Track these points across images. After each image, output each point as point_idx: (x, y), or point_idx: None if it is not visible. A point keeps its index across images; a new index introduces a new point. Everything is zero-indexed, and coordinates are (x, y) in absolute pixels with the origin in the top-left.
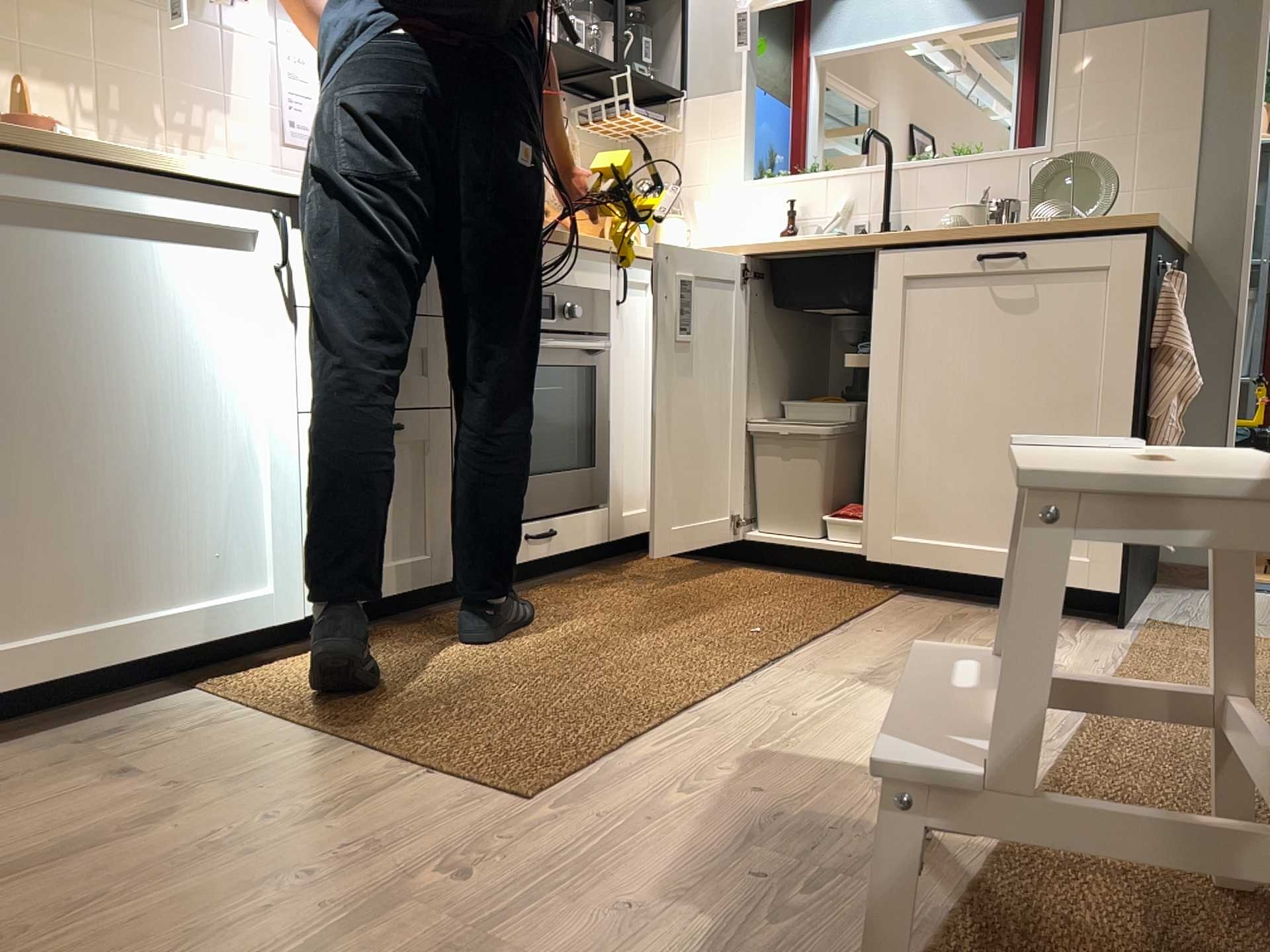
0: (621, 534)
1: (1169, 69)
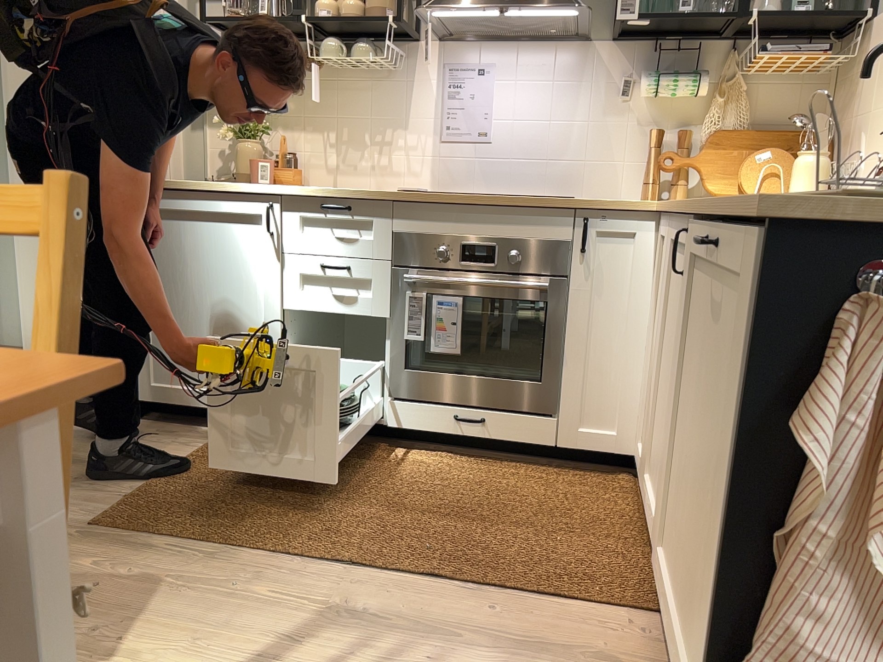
0: (575, 447)
1: None
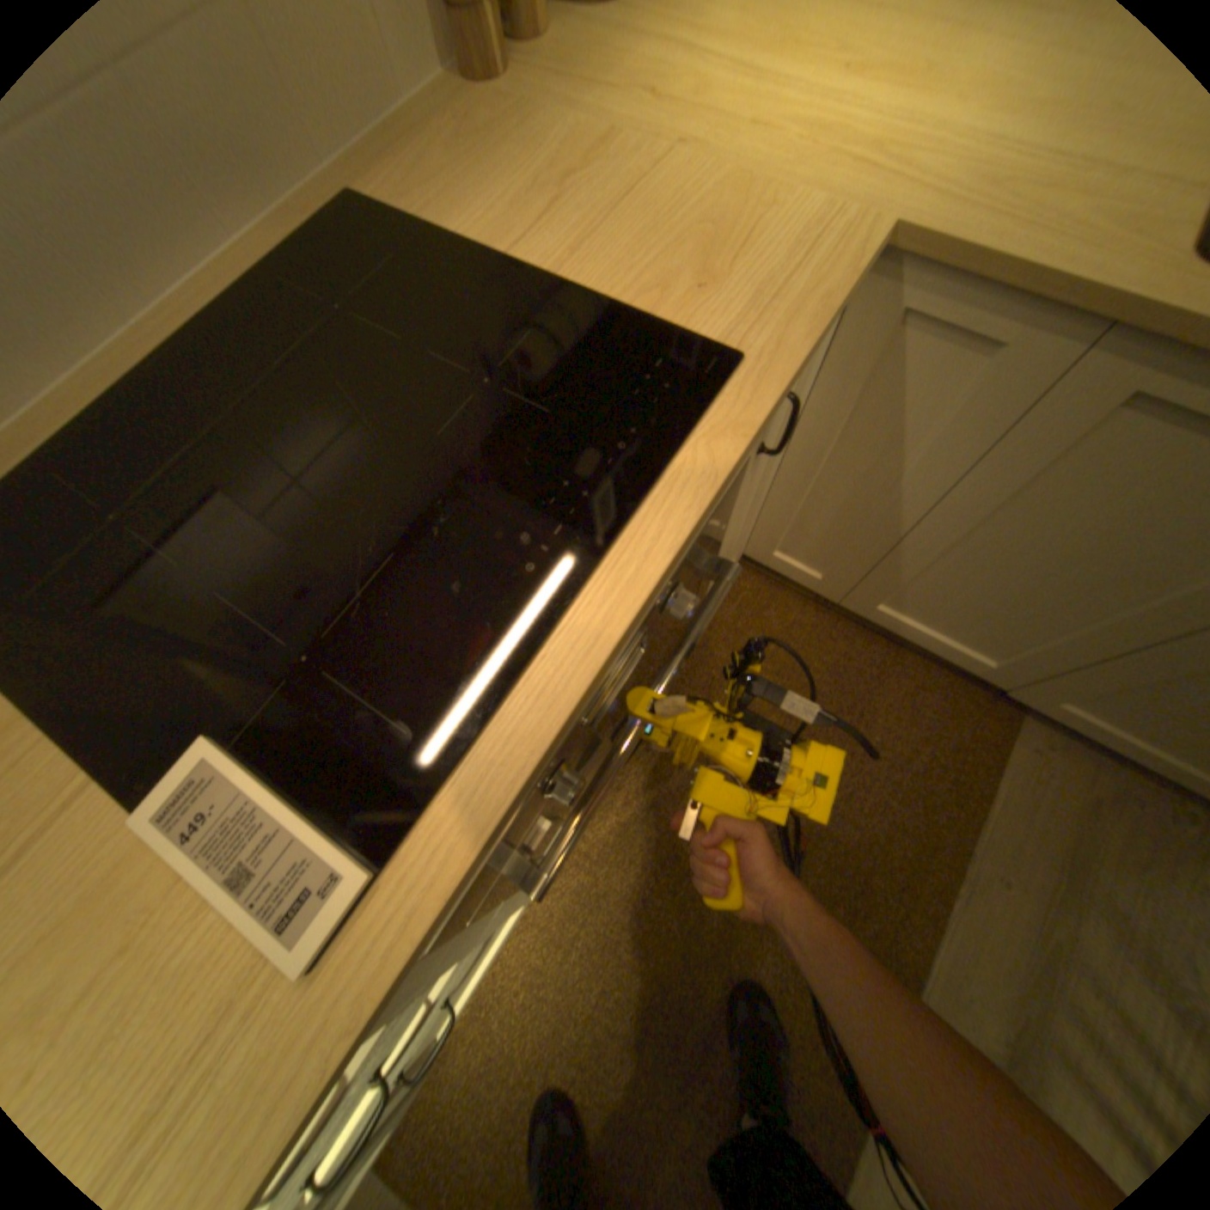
0: None
1: None
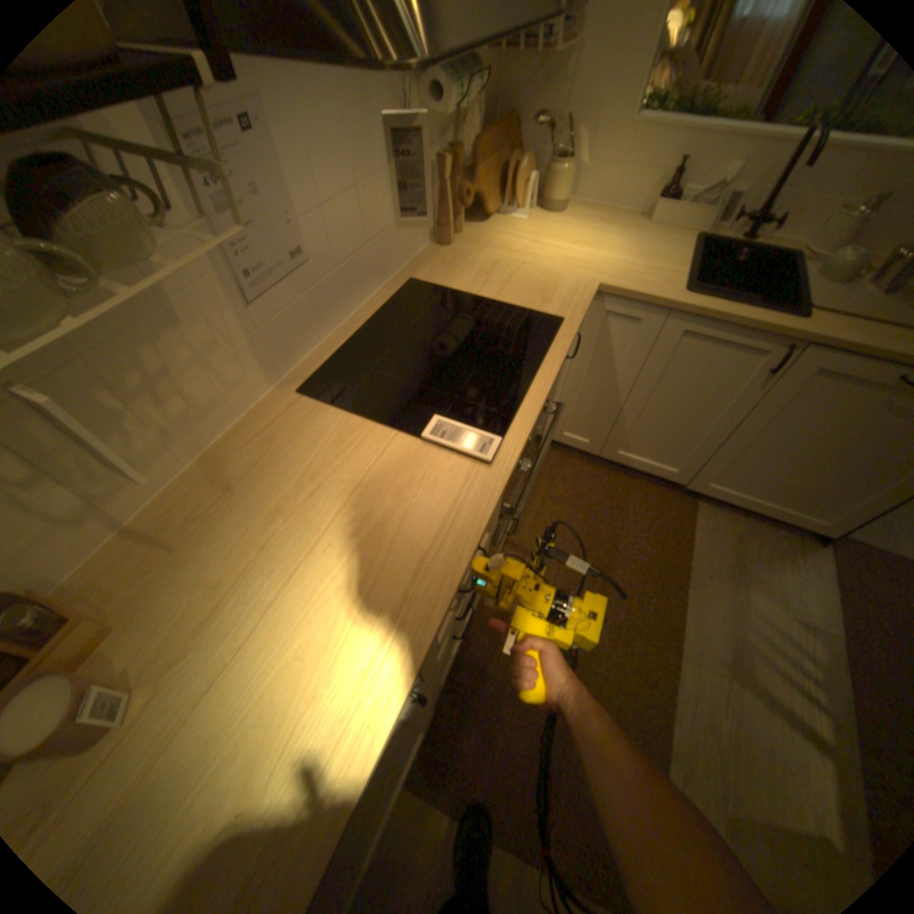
0: None
1: None
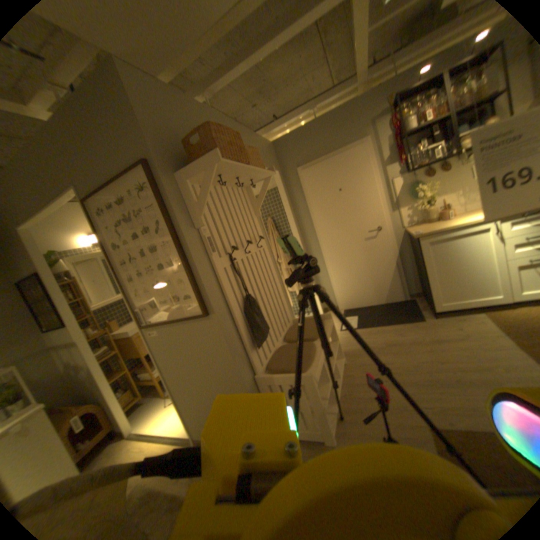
0: None
1: None
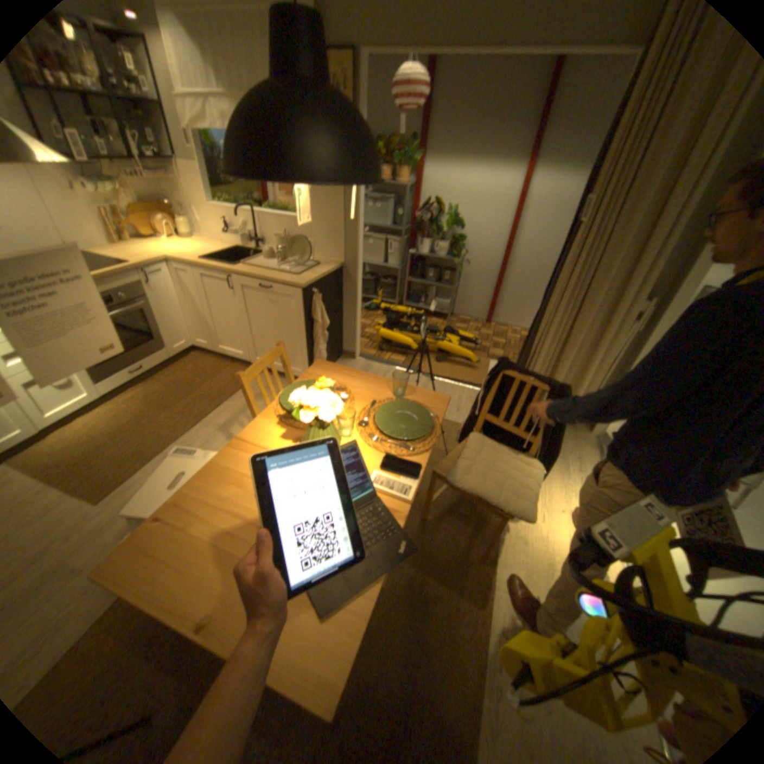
0: (176, 352)
1: (336, 196)
